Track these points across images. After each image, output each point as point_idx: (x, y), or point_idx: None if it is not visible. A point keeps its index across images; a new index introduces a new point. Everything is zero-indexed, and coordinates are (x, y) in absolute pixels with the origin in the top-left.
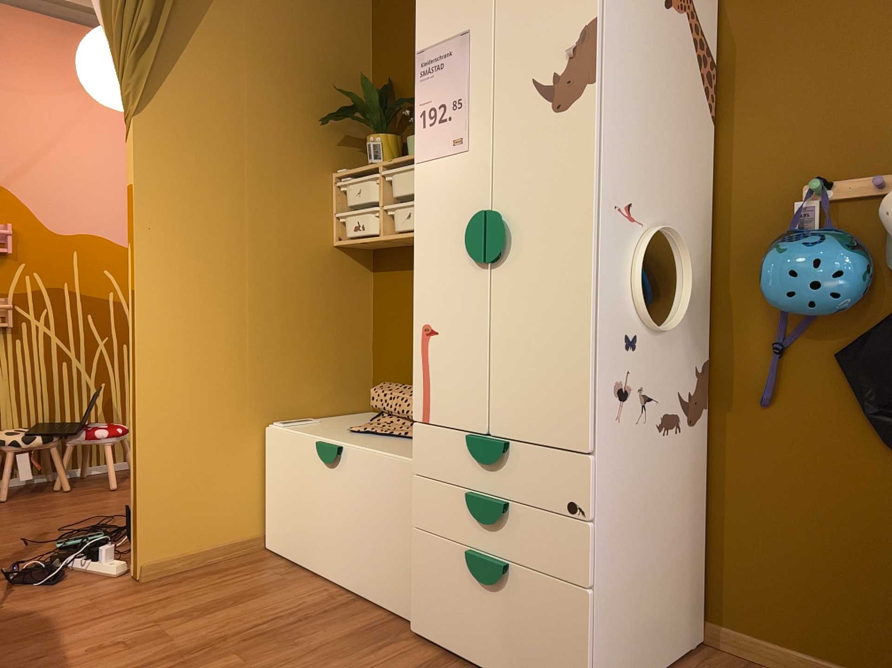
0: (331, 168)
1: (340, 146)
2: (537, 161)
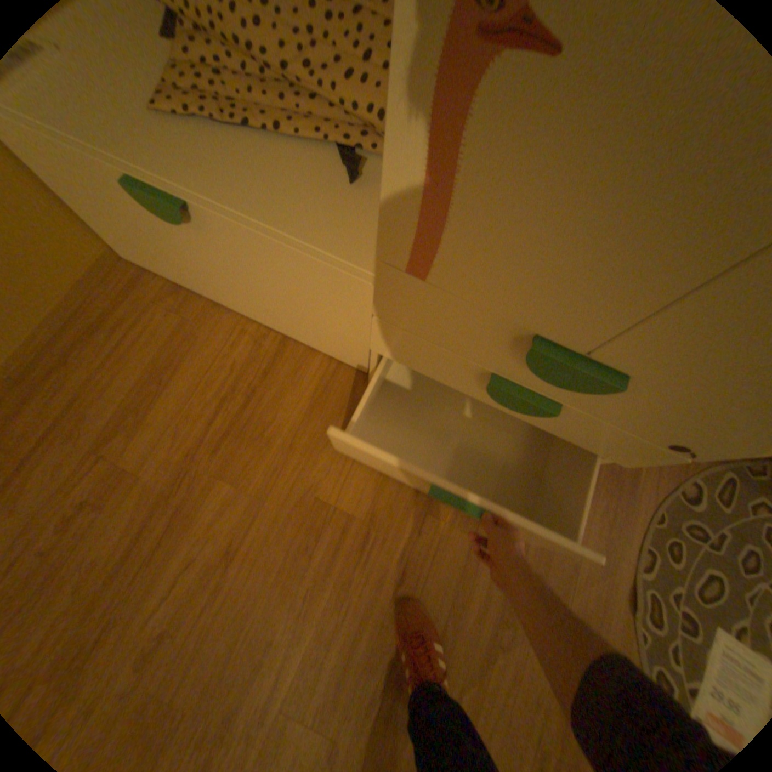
0: None
1: None
2: None
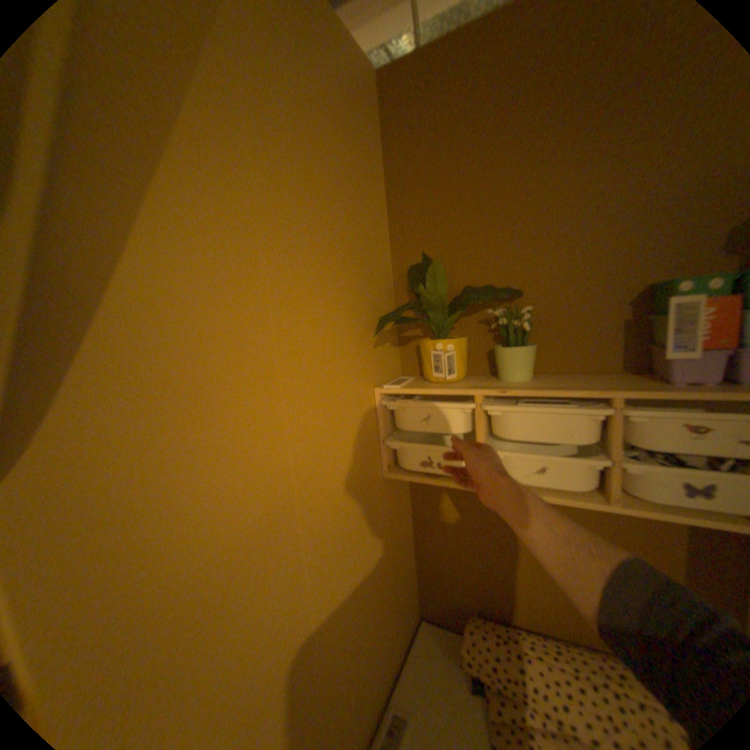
0: (372, 380)
1: (375, 347)
2: None
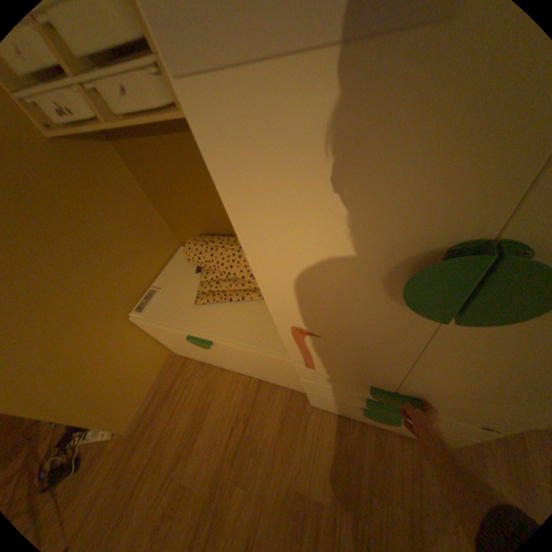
0: None
1: None
2: None
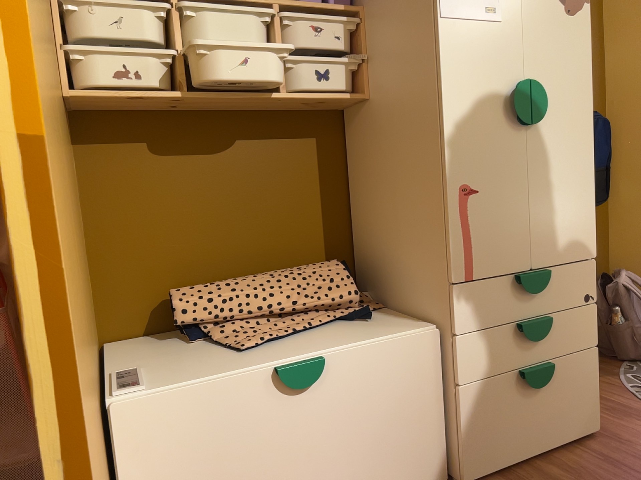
0: None
1: None
2: (557, 48)
